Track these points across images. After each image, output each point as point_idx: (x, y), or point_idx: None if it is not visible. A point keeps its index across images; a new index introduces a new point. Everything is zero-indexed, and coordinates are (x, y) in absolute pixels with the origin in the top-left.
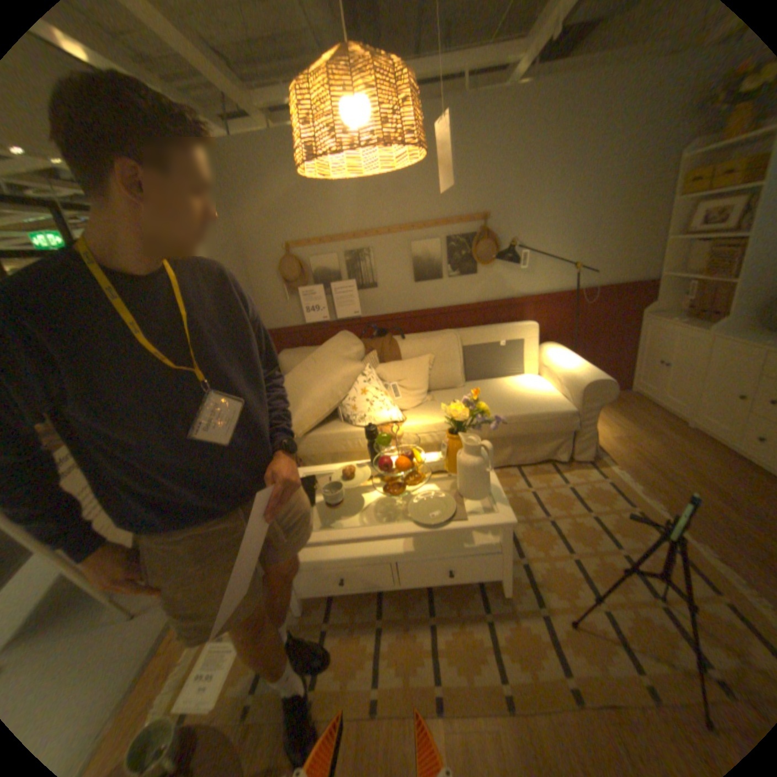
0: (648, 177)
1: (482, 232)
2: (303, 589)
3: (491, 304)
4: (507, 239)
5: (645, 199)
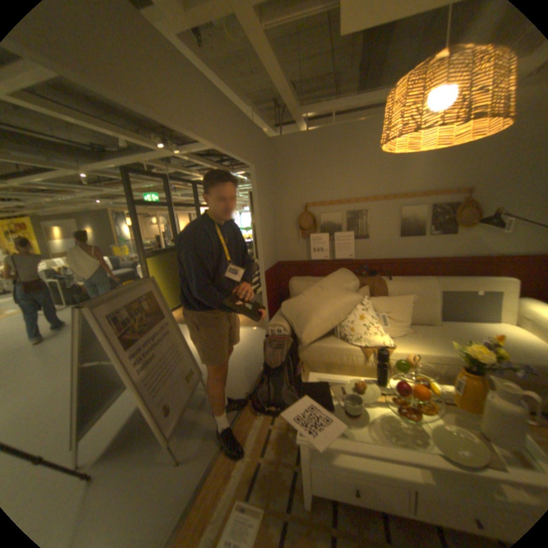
0: None
1: (467, 201)
2: (320, 488)
3: (469, 259)
4: (490, 208)
5: None
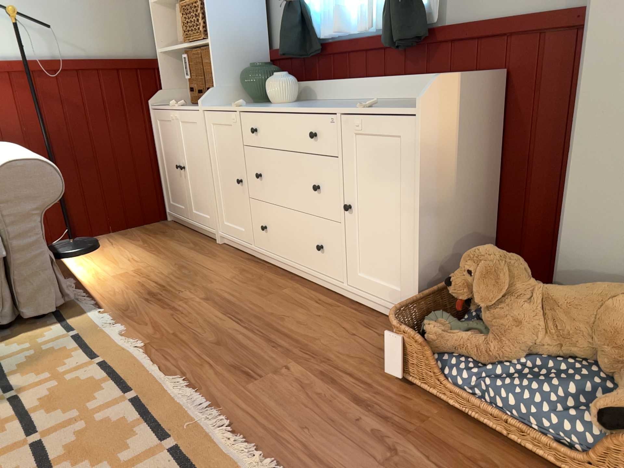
0: None
1: None
2: None
3: None
4: None
5: None
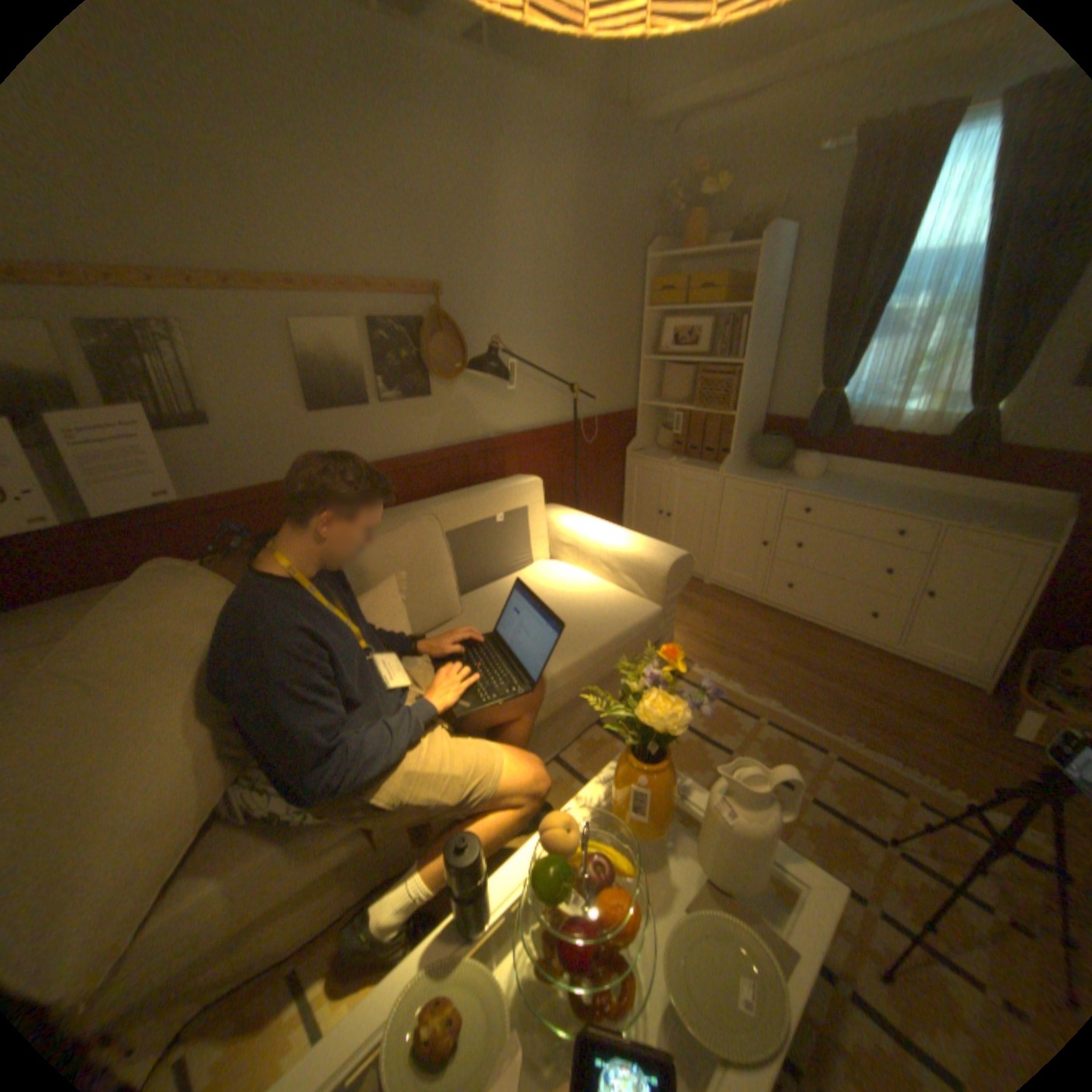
0: (621, 276)
1: (435, 318)
2: None
3: (461, 452)
4: (473, 338)
5: (619, 305)
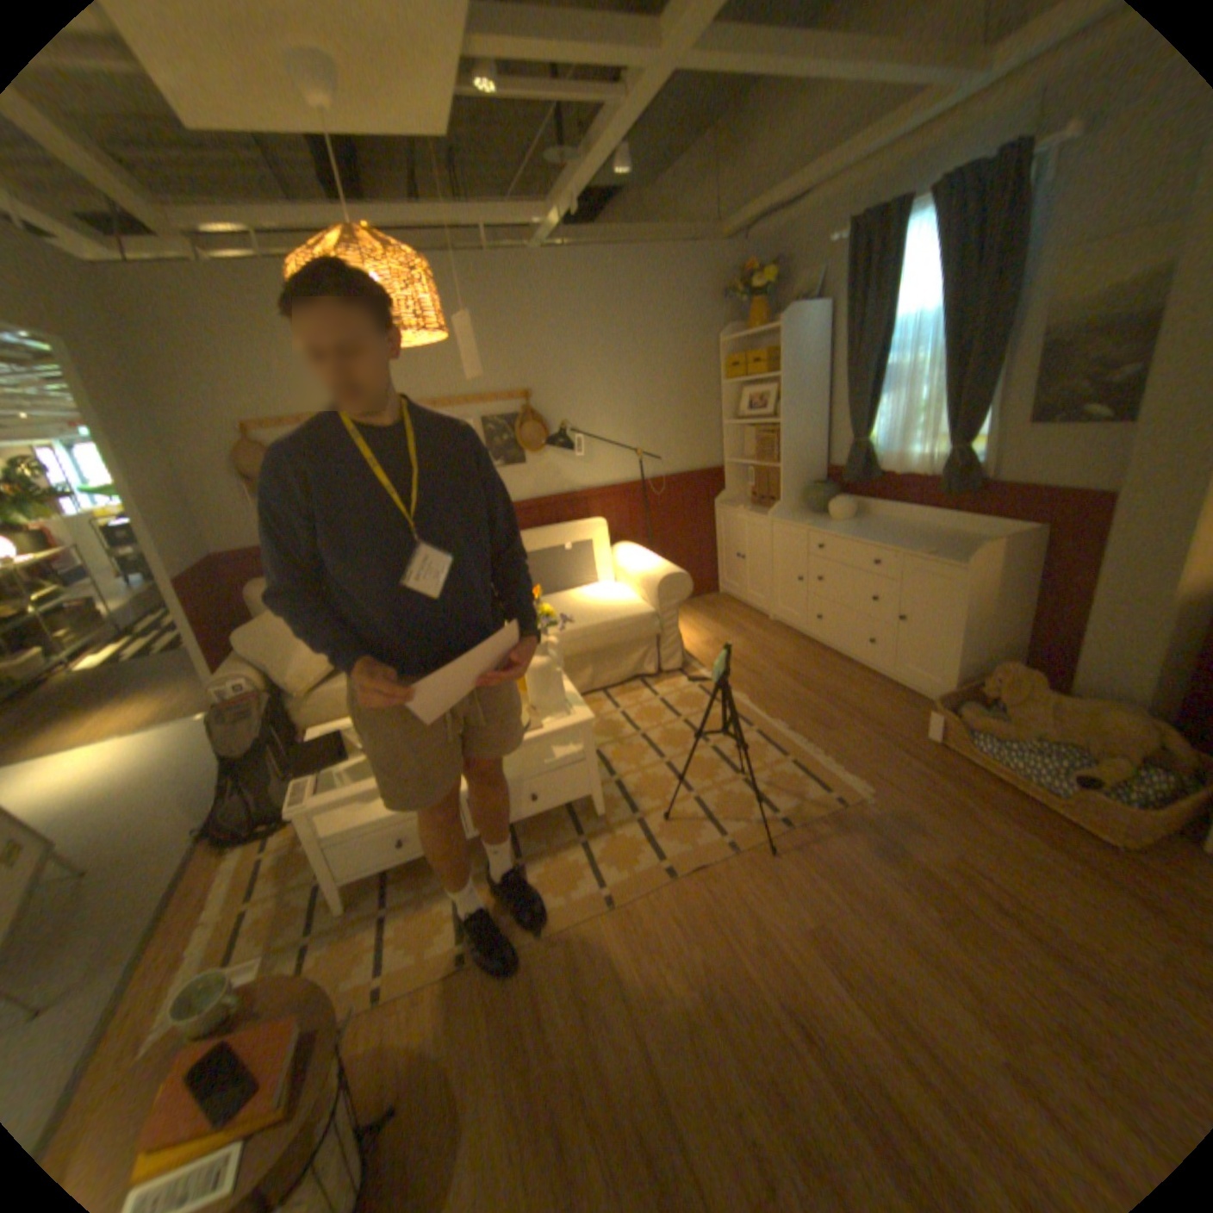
0: (693, 360)
1: (526, 413)
2: (345, 869)
3: (549, 501)
4: (557, 423)
5: (694, 383)
